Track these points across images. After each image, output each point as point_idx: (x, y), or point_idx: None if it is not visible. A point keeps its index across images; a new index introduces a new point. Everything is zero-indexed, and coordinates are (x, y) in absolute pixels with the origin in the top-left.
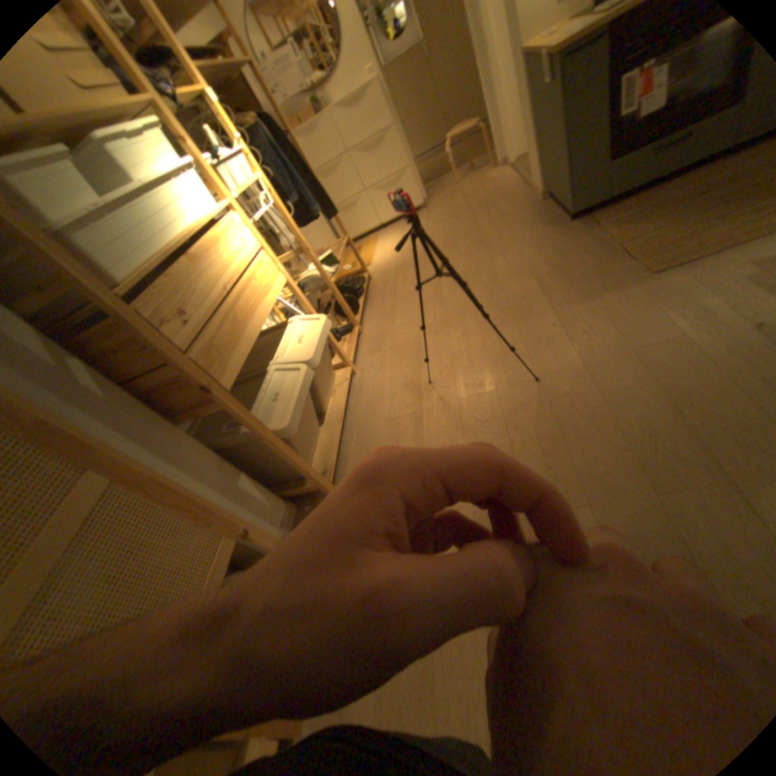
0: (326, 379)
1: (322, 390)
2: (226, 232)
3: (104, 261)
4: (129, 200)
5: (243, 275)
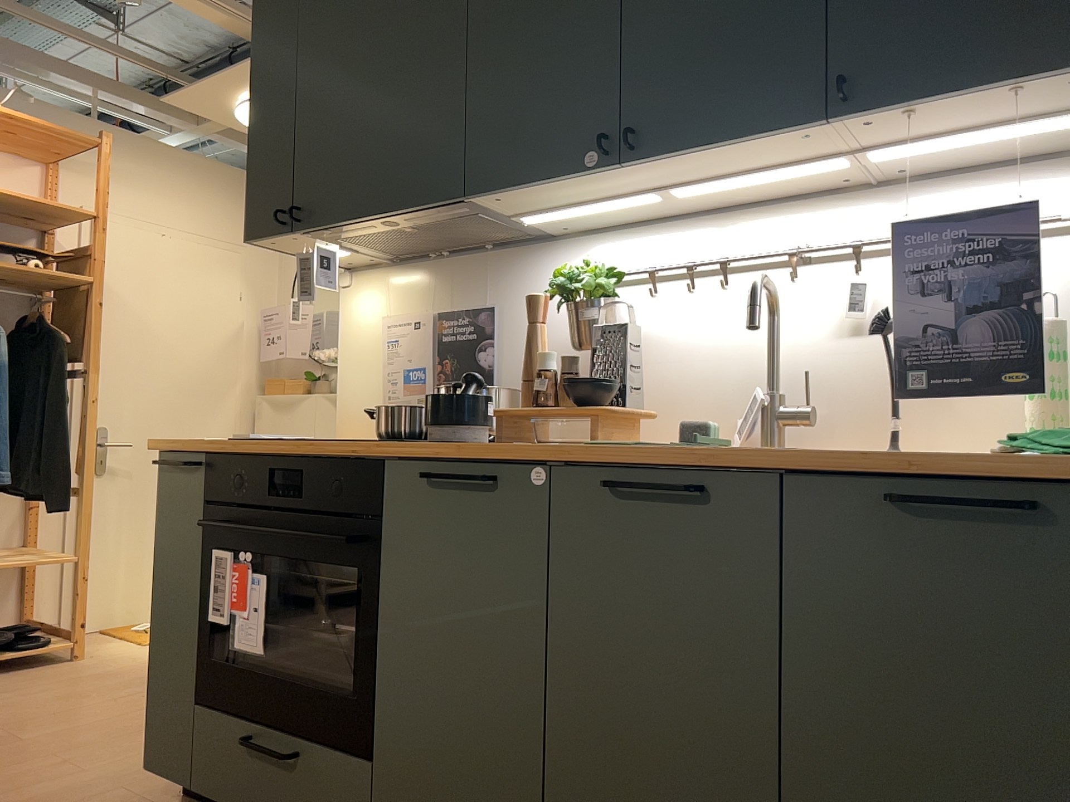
0: None
1: None
2: None
3: None
4: None
5: None
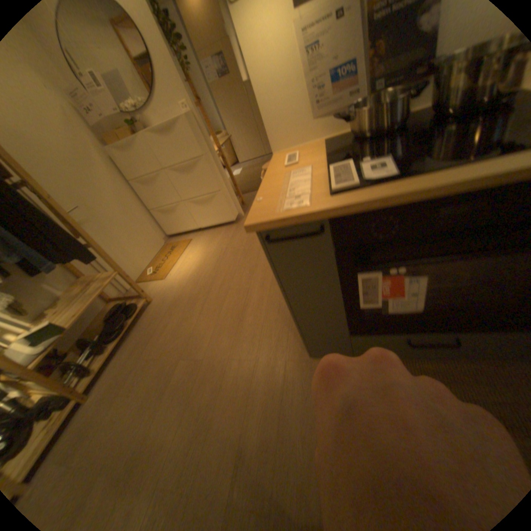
0: None
1: None
2: None
3: None
4: None
5: None
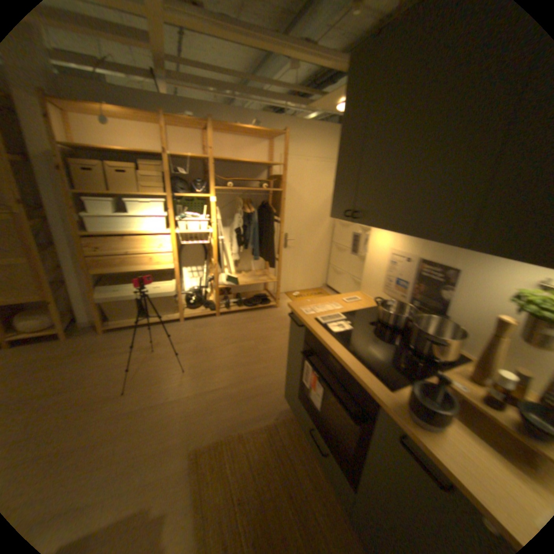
0: (159, 311)
1: (149, 311)
2: (151, 241)
3: (86, 228)
4: (115, 218)
5: (143, 256)
